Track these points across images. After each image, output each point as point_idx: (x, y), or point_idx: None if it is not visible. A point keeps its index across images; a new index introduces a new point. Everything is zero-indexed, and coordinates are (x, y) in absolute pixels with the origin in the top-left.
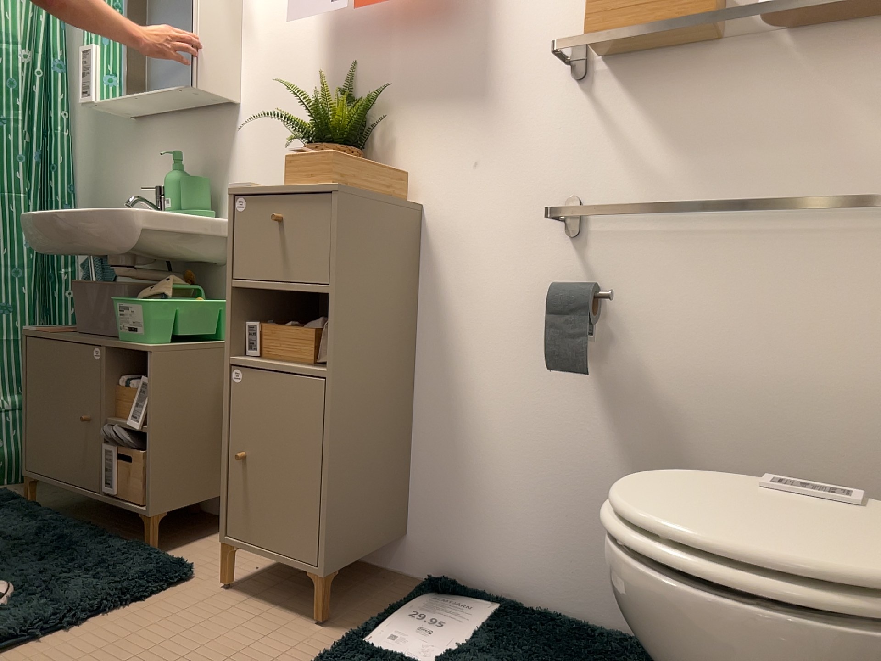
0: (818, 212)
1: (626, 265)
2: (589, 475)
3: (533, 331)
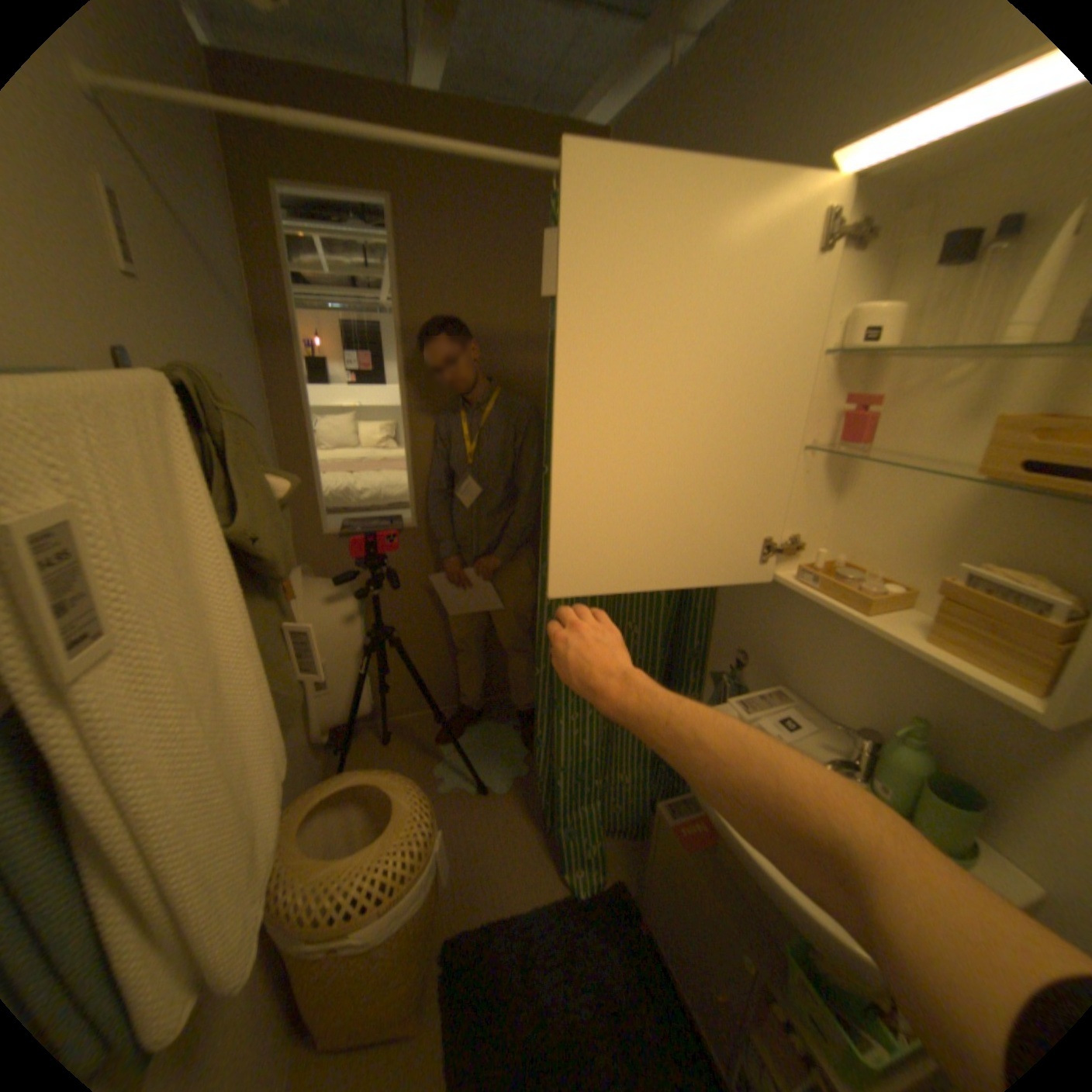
0: None
1: None
2: None
3: None
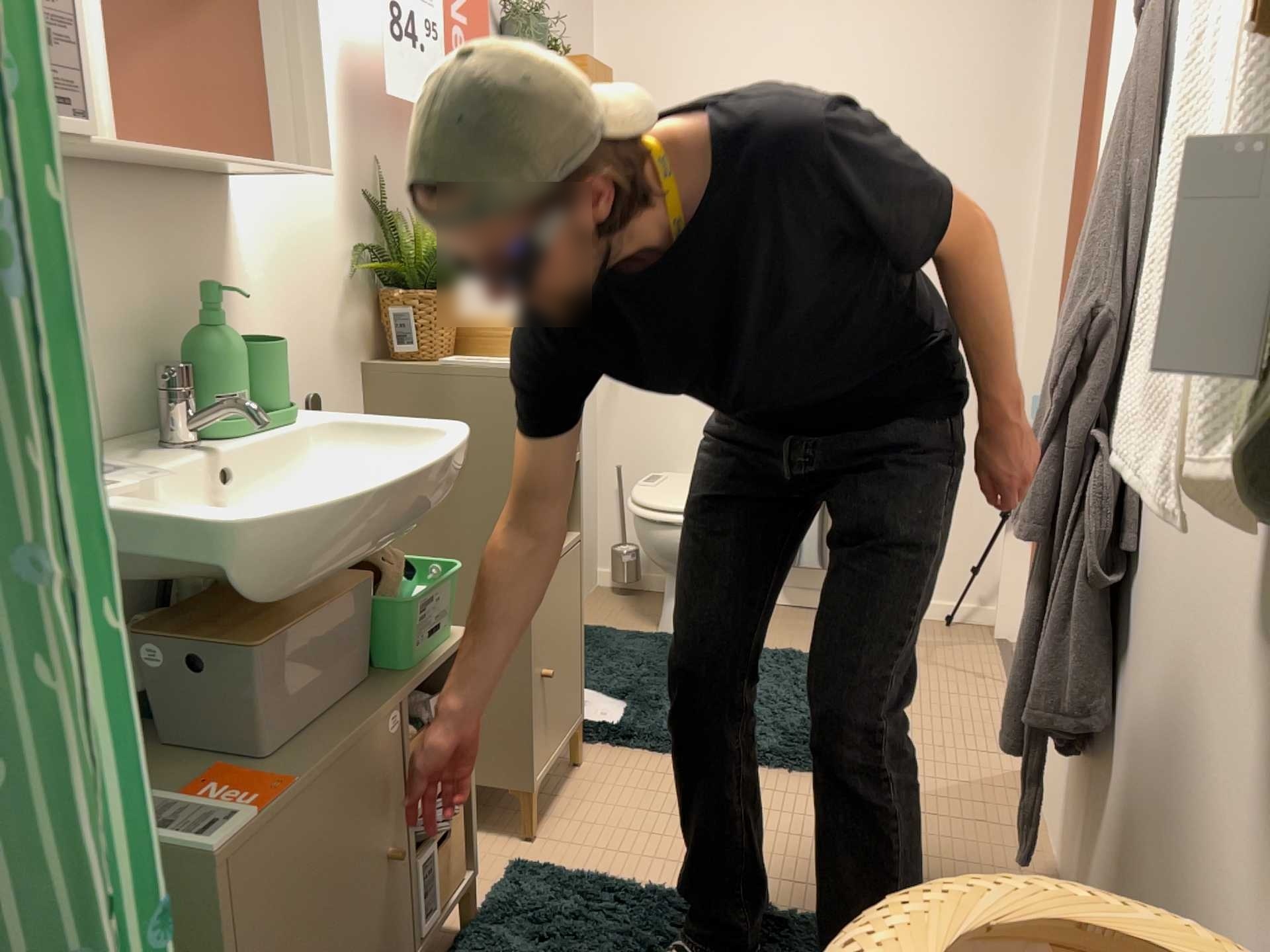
0: None
1: None
2: None
3: None
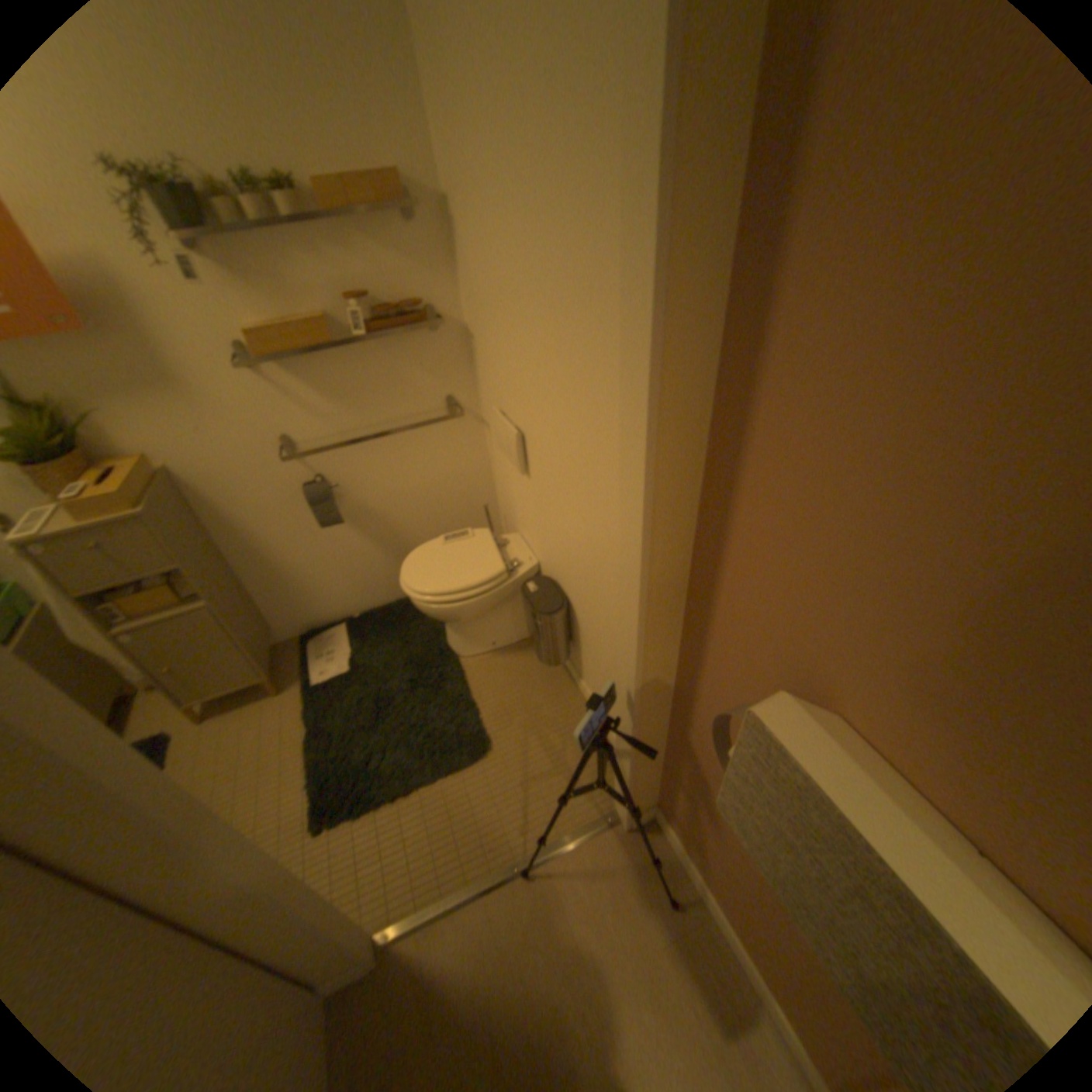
0: (408, 417)
1: (329, 463)
2: (355, 556)
3: (292, 510)
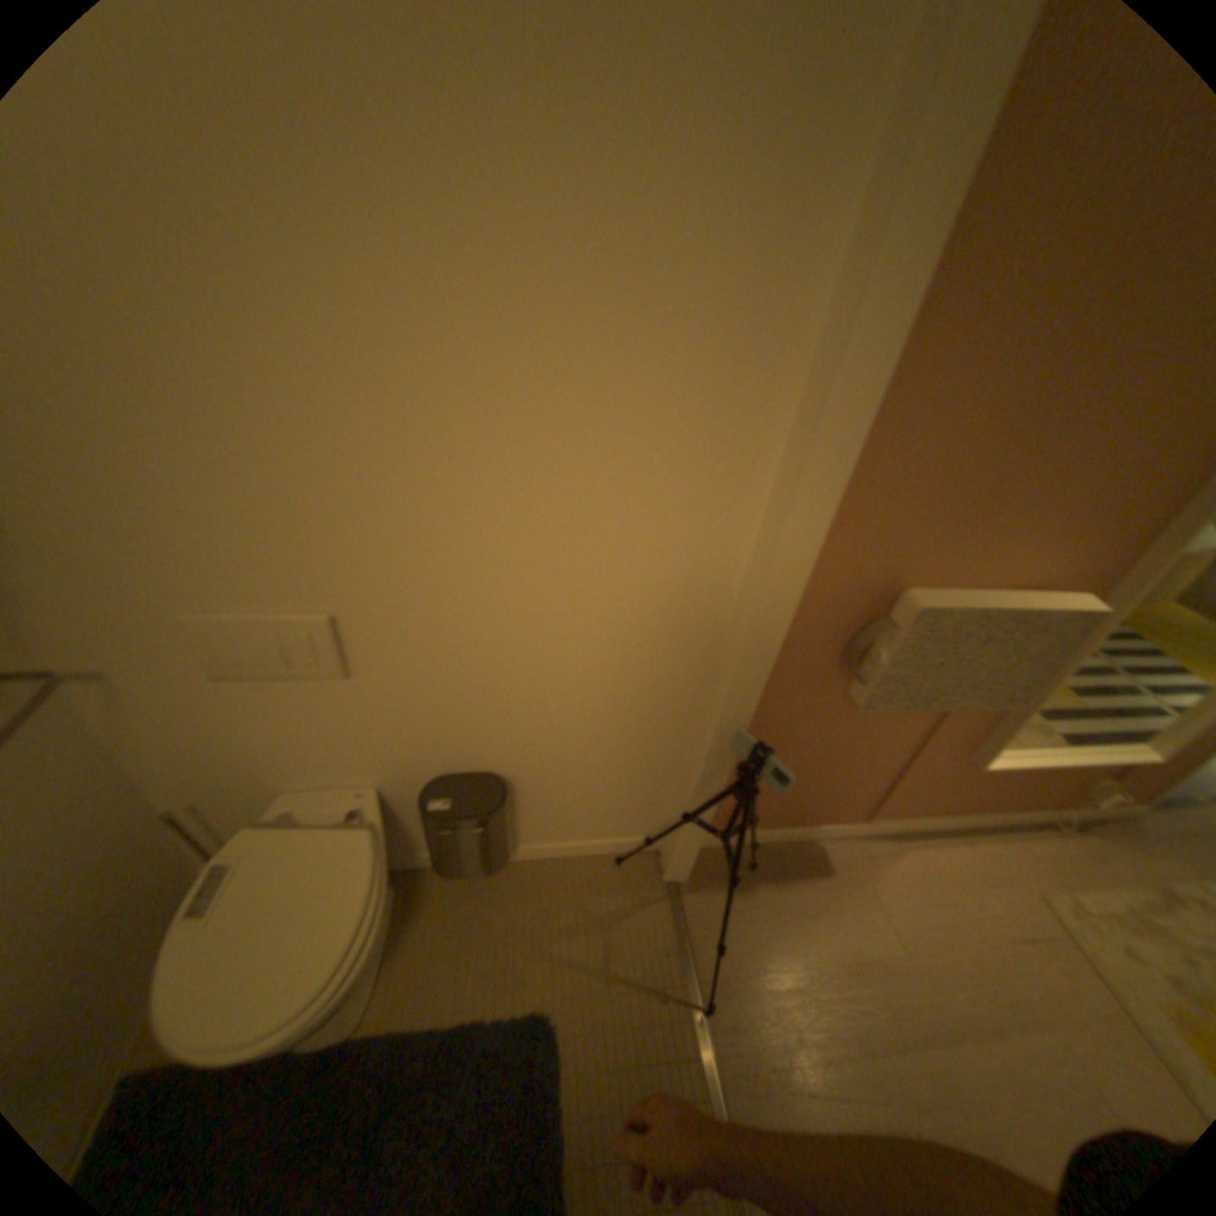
0: None
1: None
2: None
3: None
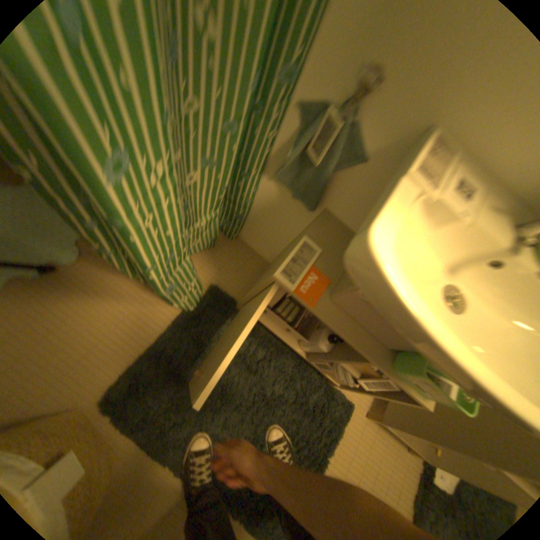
0: None
1: None
2: None
3: None
